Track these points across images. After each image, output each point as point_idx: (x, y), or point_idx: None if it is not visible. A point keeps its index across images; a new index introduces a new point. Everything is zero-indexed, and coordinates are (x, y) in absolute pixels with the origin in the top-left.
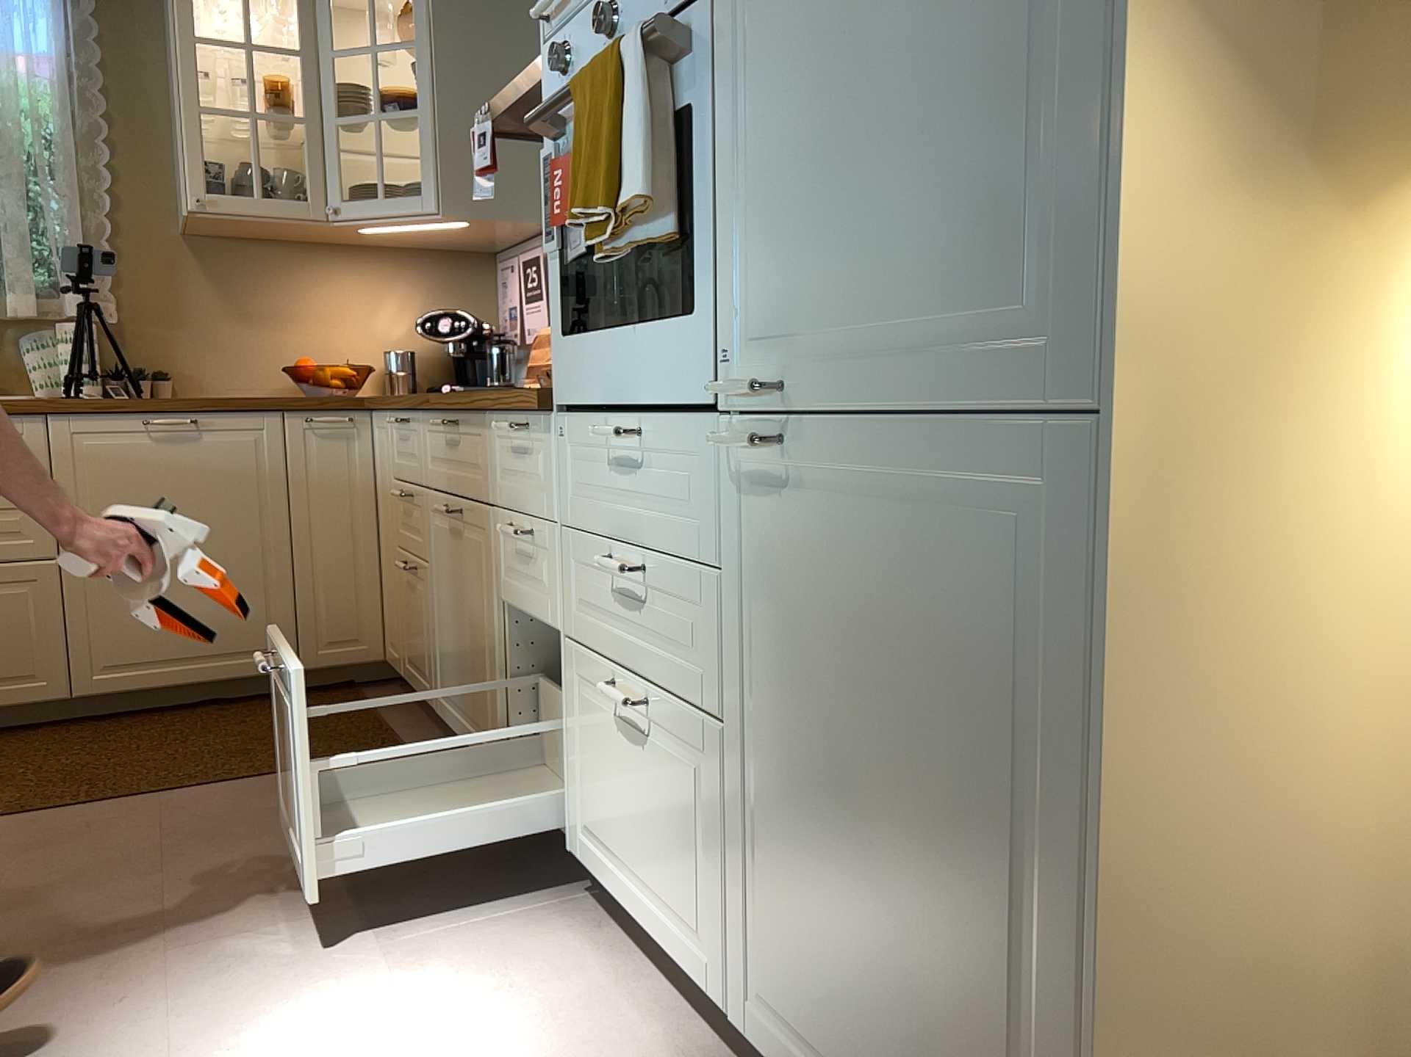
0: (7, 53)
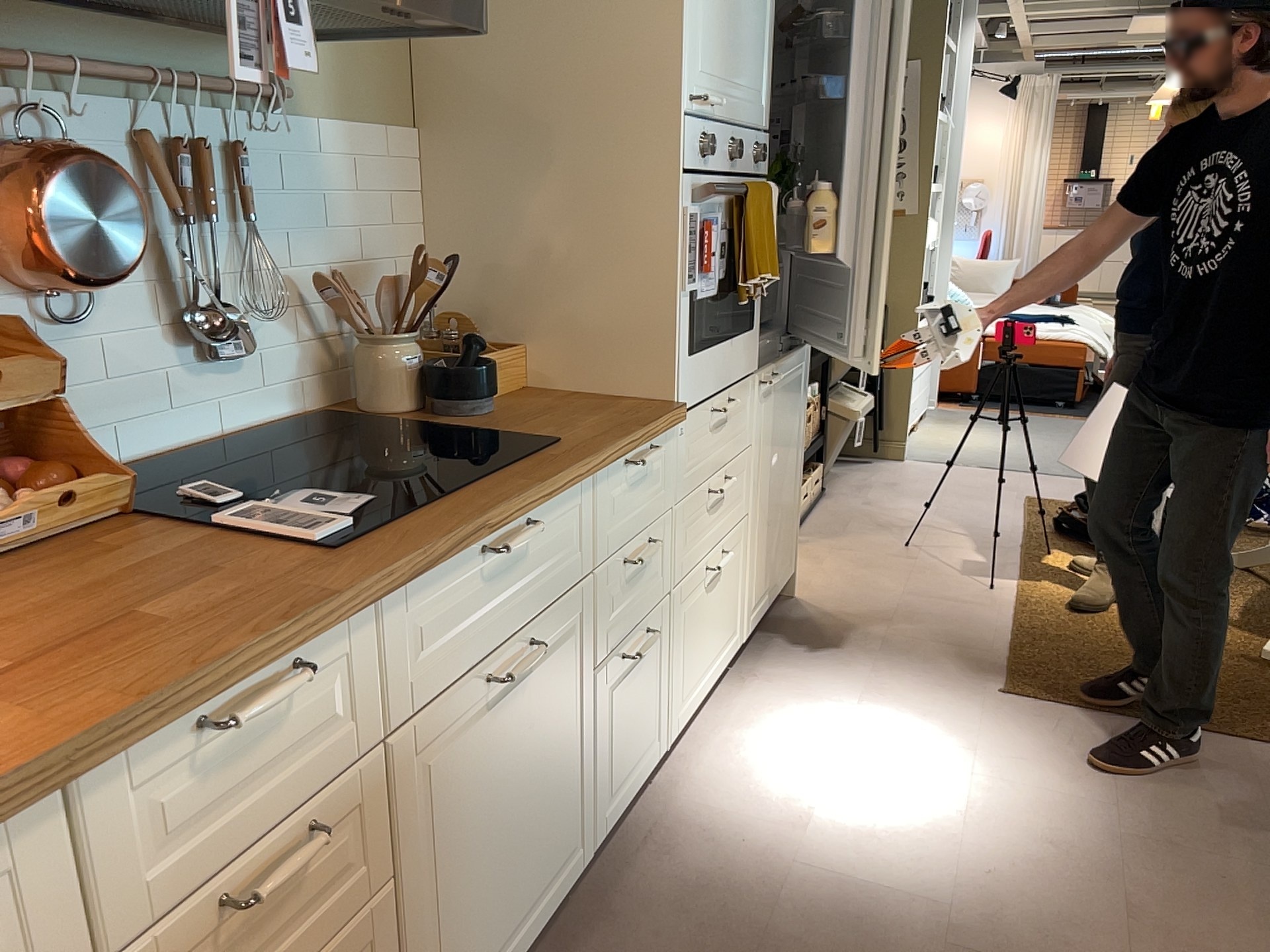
0: None
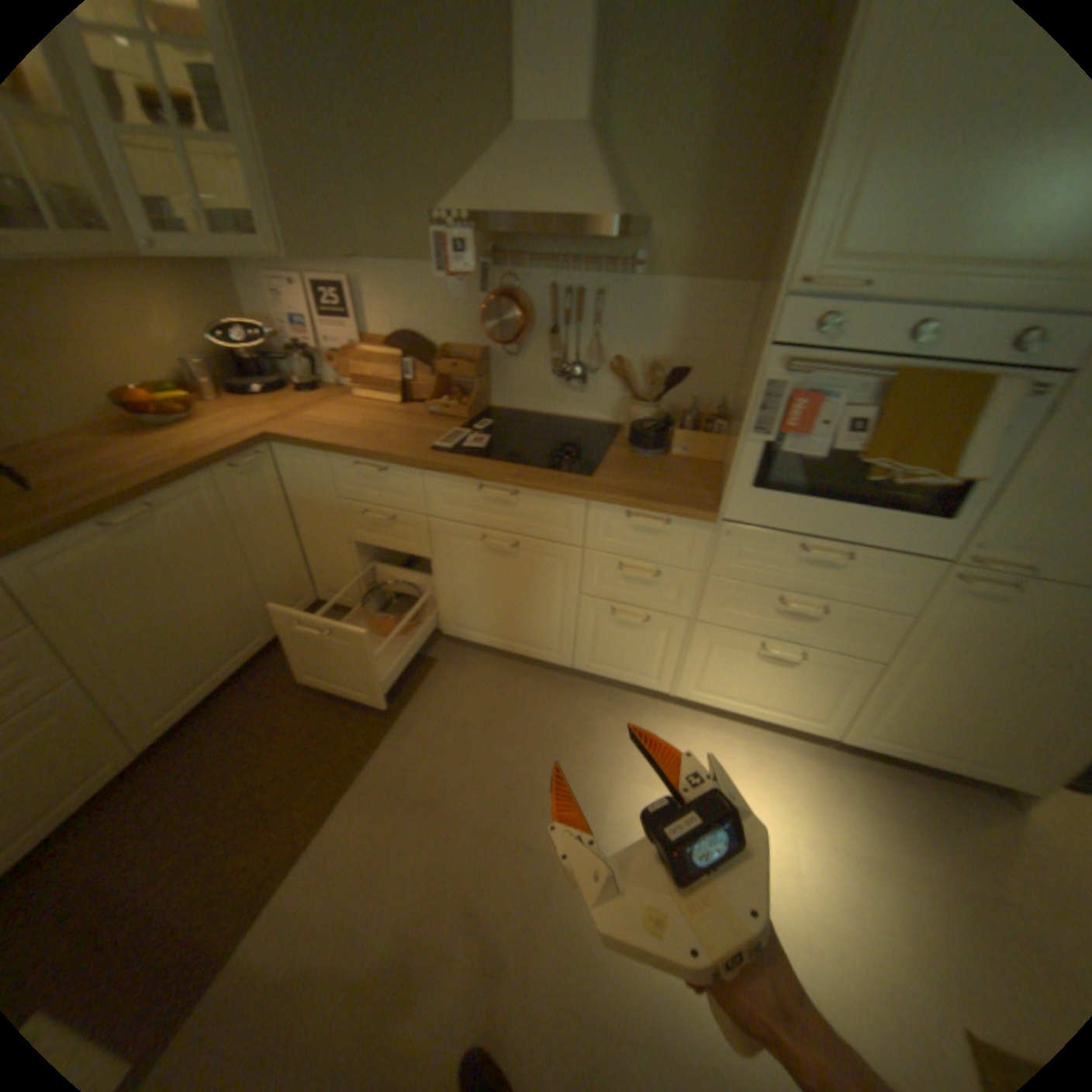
0: None
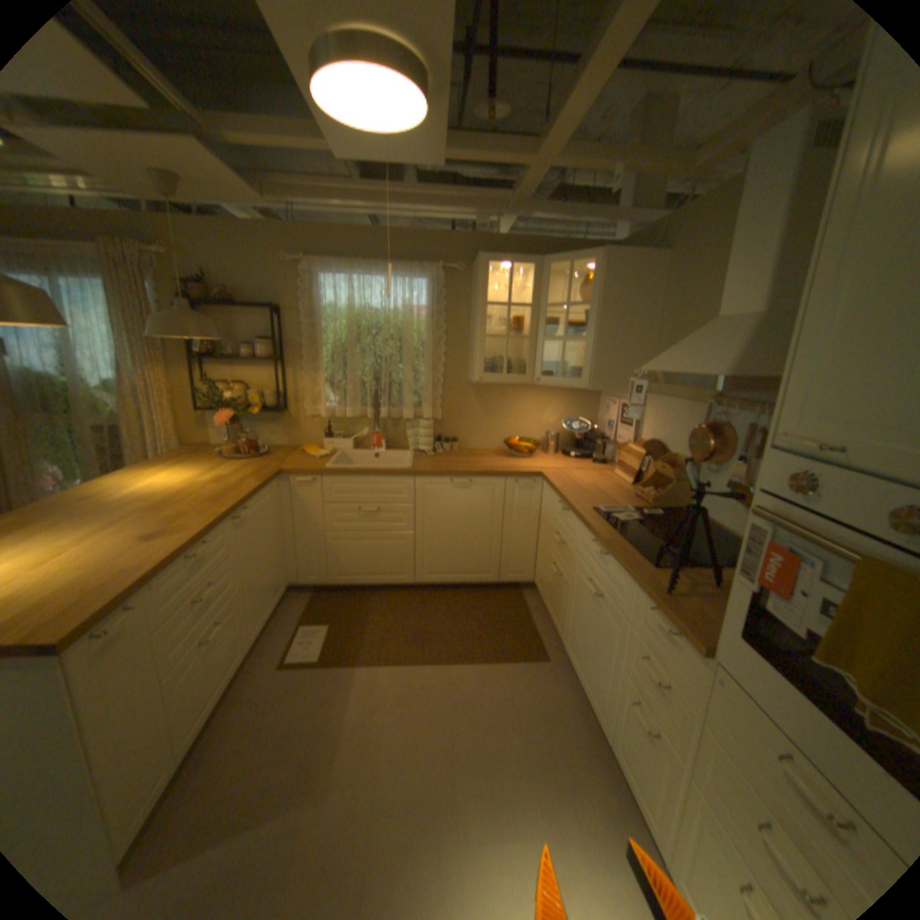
0: (410, 307)
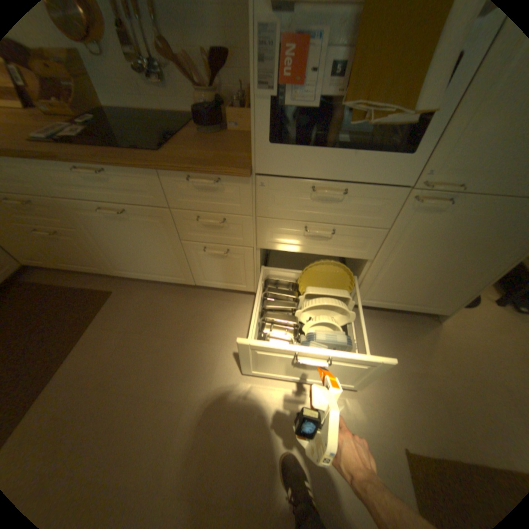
0: None
